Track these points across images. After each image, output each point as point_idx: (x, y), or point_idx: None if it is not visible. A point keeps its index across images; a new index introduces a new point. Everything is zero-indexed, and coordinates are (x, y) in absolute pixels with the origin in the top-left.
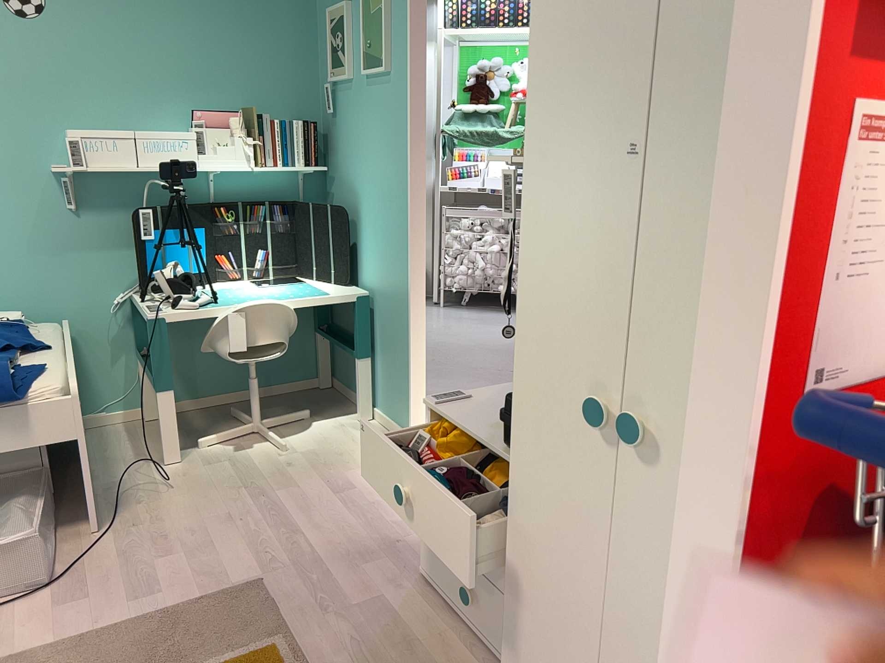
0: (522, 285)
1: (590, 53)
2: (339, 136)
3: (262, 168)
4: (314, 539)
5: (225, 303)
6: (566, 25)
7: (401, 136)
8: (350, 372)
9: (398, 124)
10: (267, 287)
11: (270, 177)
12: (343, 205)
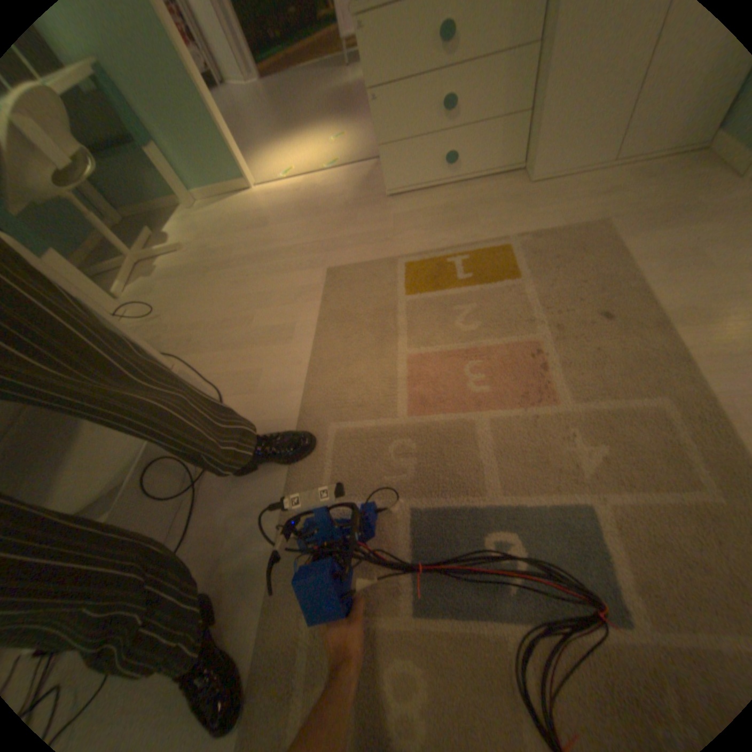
0: None
1: None
2: None
3: None
4: (306, 239)
5: None
6: None
7: None
8: (131, 184)
9: None
10: None
11: None
12: None
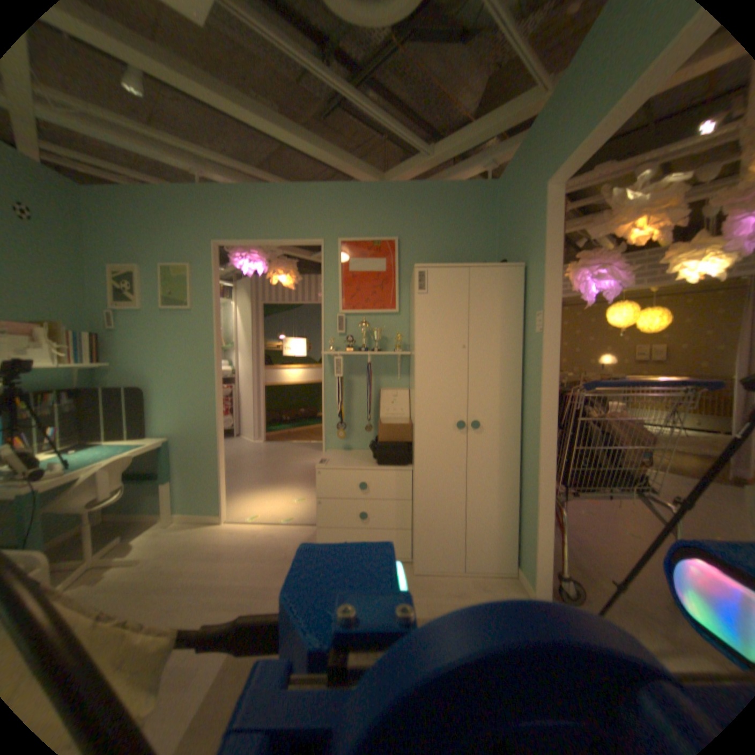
0: (415, 395)
1: (443, 323)
2: (117, 346)
3: (64, 367)
4: (243, 585)
5: (74, 469)
6: (432, 314)
7: (205, 346)
8: (131, 503)
9: (201, 339)
10: (75, 455)
11: (50, 375)
12: (124, 389)
